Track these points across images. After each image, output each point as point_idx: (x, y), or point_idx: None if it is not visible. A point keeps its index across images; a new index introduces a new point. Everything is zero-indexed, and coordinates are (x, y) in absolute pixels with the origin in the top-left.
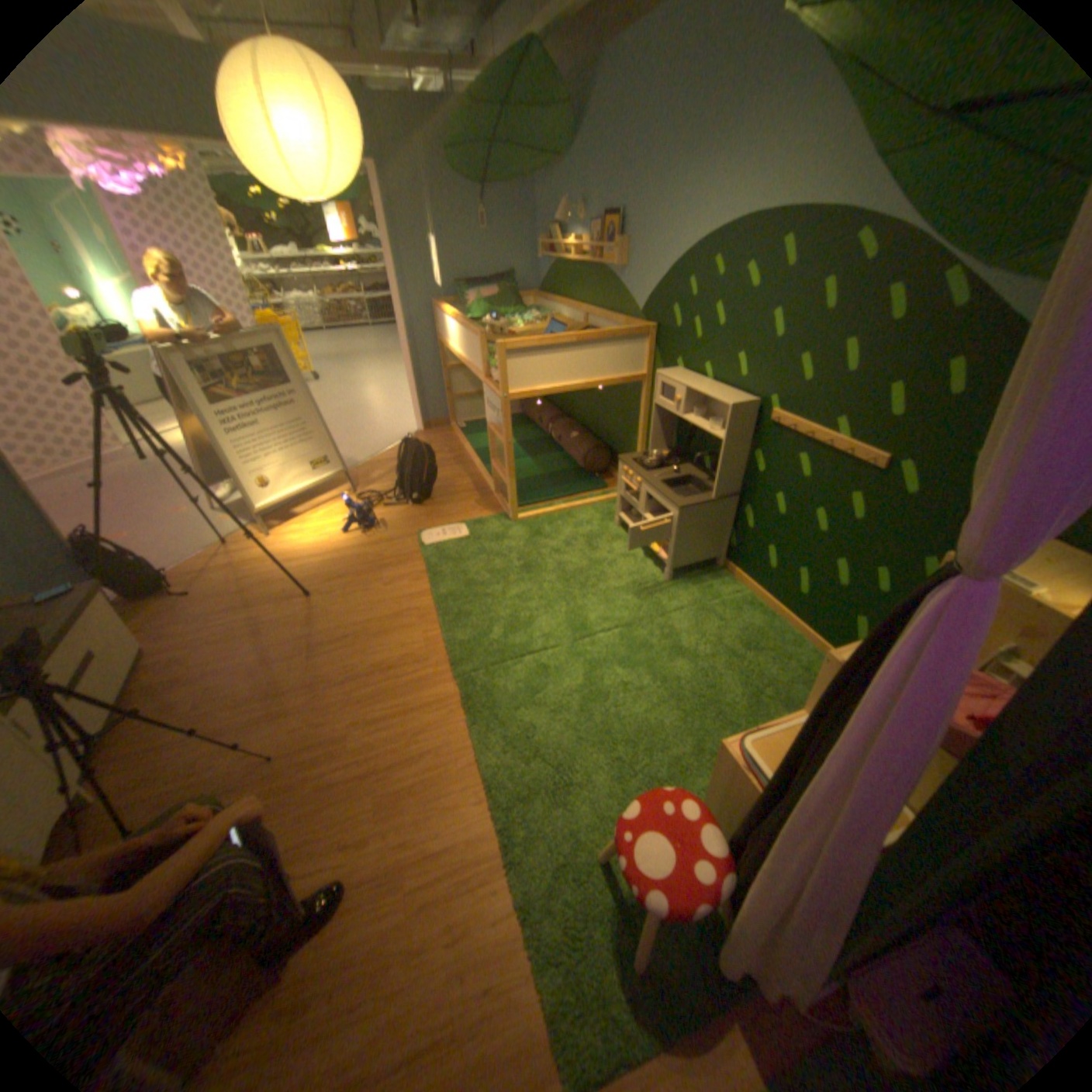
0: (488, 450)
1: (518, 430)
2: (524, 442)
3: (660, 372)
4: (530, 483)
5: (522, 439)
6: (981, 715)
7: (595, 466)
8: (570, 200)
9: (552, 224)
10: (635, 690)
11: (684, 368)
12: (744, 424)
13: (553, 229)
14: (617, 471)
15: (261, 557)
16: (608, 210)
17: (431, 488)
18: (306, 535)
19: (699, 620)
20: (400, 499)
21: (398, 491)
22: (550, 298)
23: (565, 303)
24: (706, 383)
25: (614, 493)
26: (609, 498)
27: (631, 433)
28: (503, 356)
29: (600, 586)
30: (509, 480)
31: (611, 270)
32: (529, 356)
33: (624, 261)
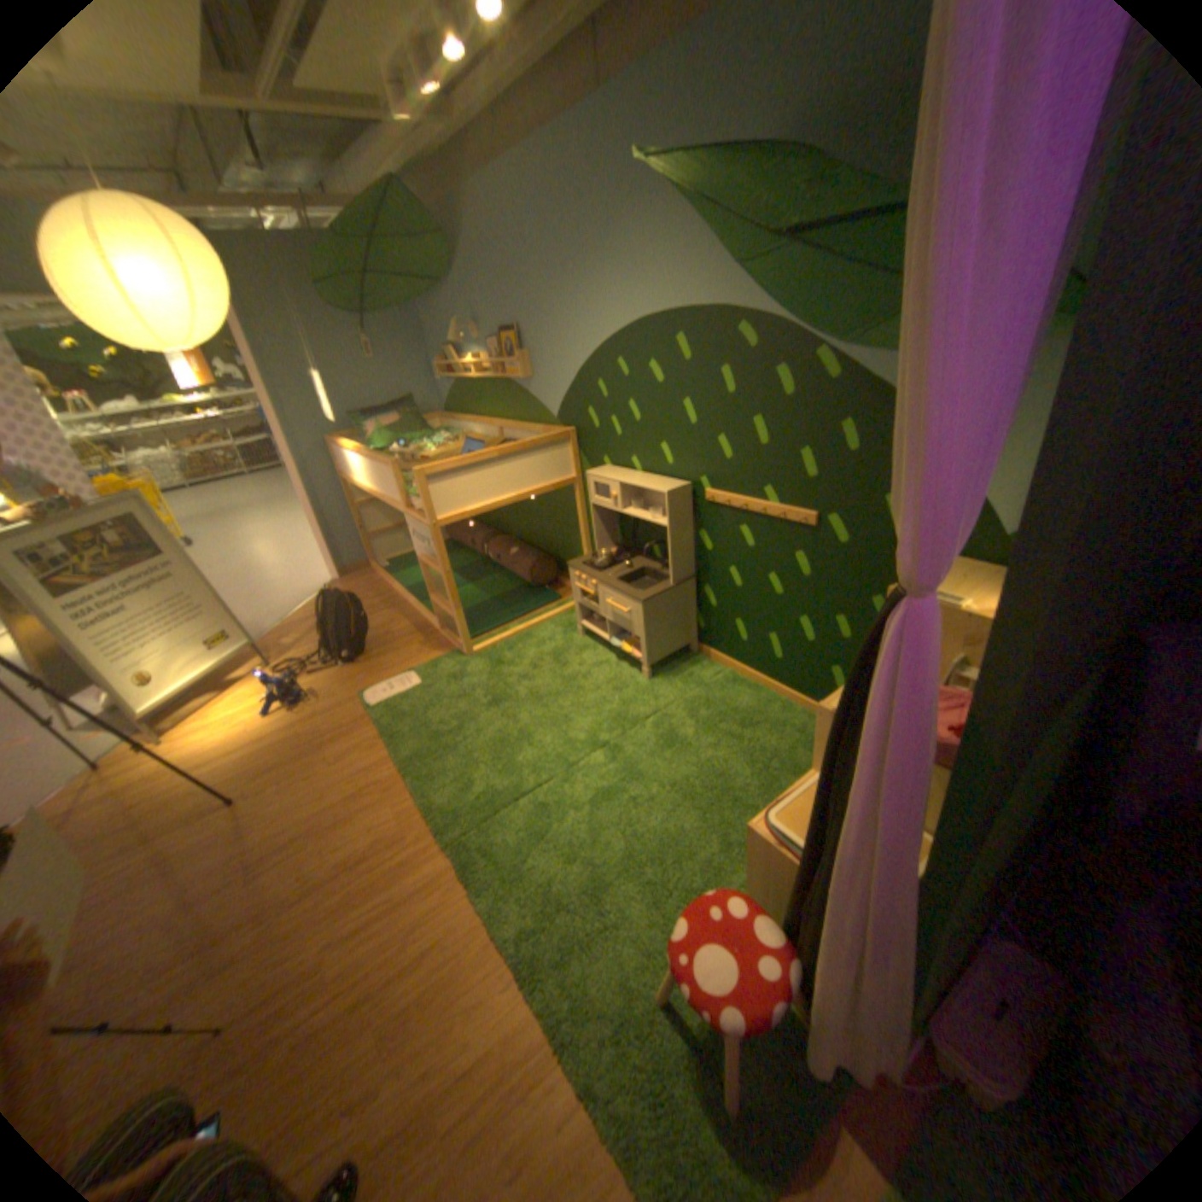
0: (421, 585)
1: (451, 557)
2: (460, 568)
3: (589, 473)
4: (478, 610)
5: (457, 566)
6: (956, 725)
7: (543, 578)
8: (460, 321)
9: (445, 345)
10: (646, 802)
11: (612, 466)
12: (683, 508)
13: (447, 350)
14: (570, 578)
15: (155, 772)
16: (501, 327)
17: (363, 640)
18: (213, 731)
19: (689, 711)
20: (327, 661)
21: (324, 652)
22: (458, 417)
23: (475, 420)
24: (637, 476)
25: (570, 602)
26: (566, 608)
27: (574, 538)
28: (422, 483)
29: (580, 702)
30: (455, 611)
31: (516, 383)
32: (450, 478)
33: (528, 373)
